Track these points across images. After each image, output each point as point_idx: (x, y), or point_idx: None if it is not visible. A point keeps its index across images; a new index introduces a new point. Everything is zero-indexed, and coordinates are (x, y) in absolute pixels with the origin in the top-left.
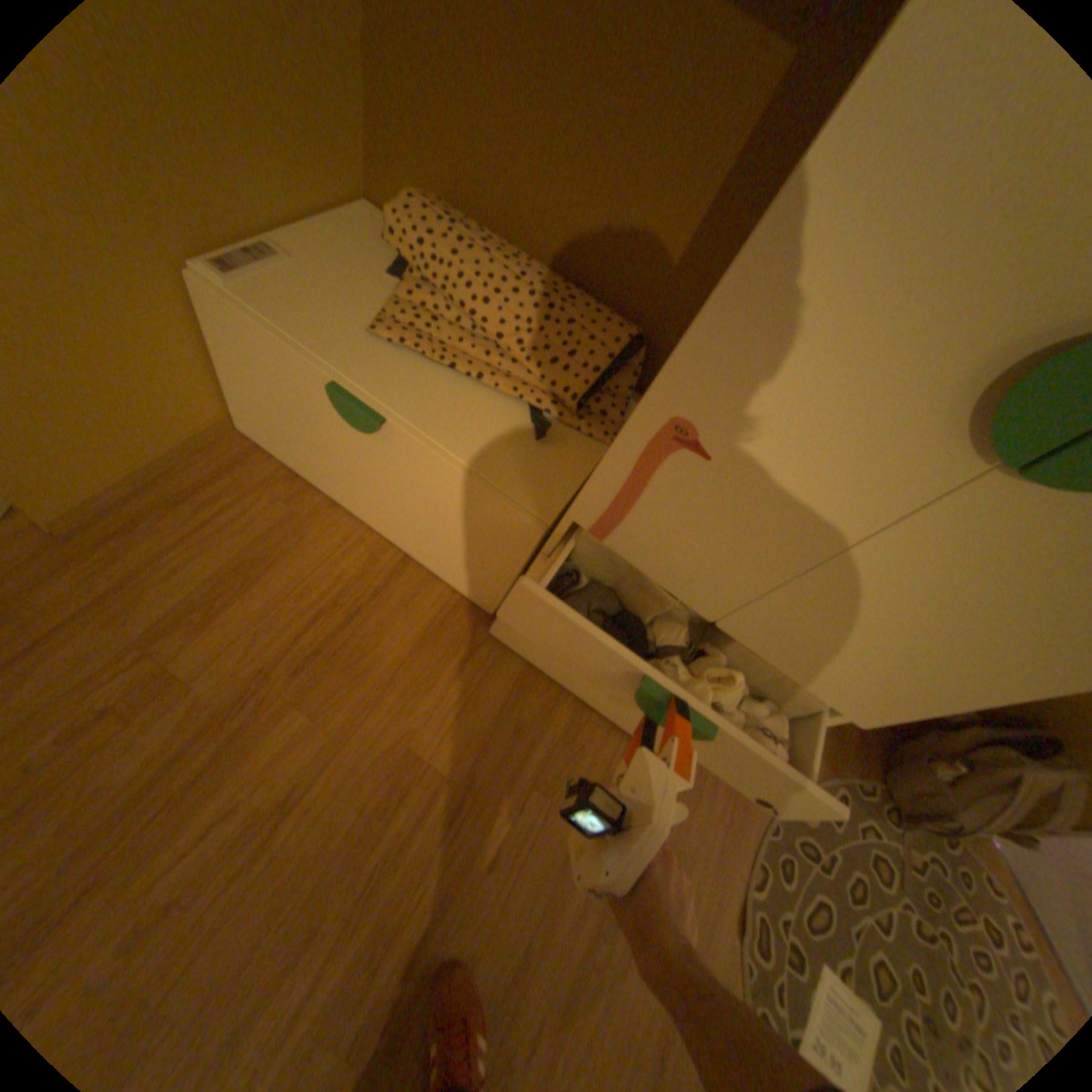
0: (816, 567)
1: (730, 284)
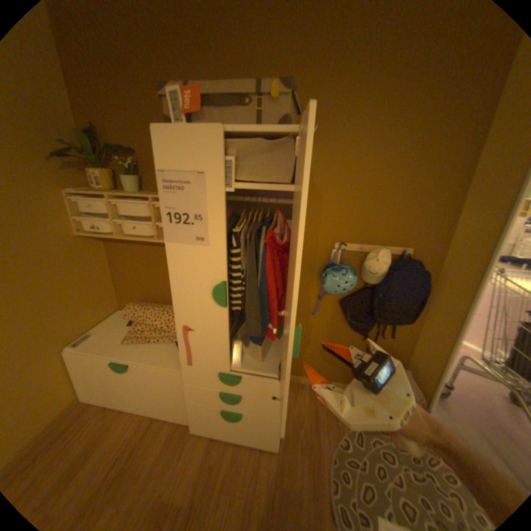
0: (229, 343)
1: (174, 301)
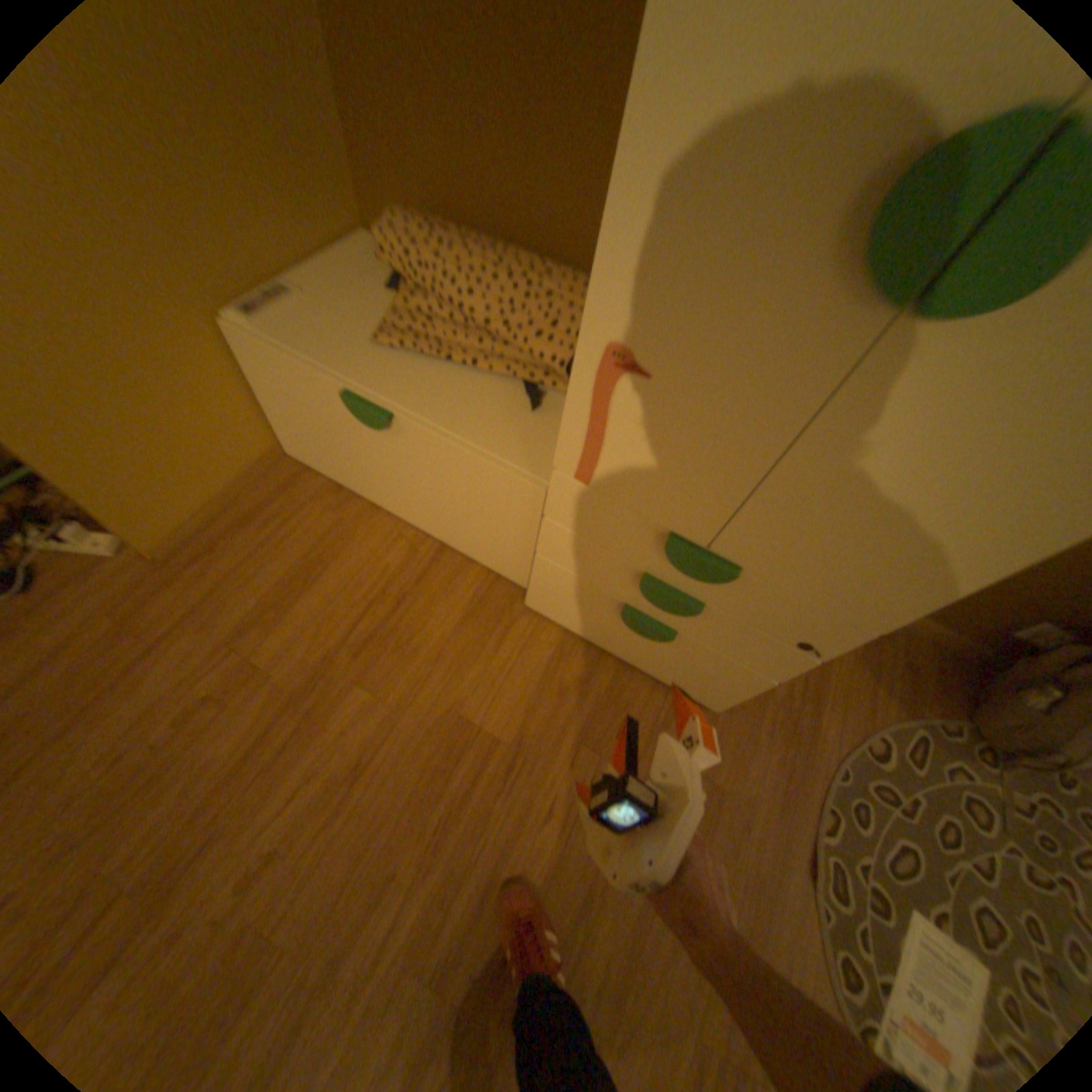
0: (774, 465)
1: (613, 206)
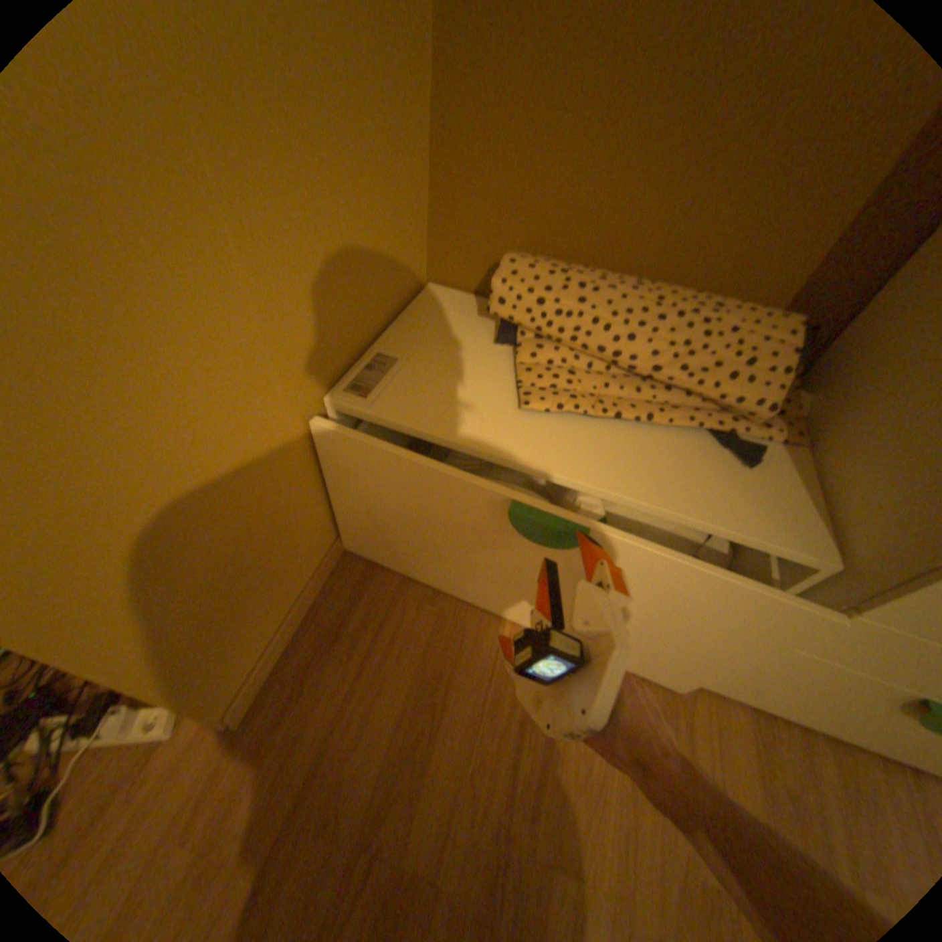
0: None
1: None
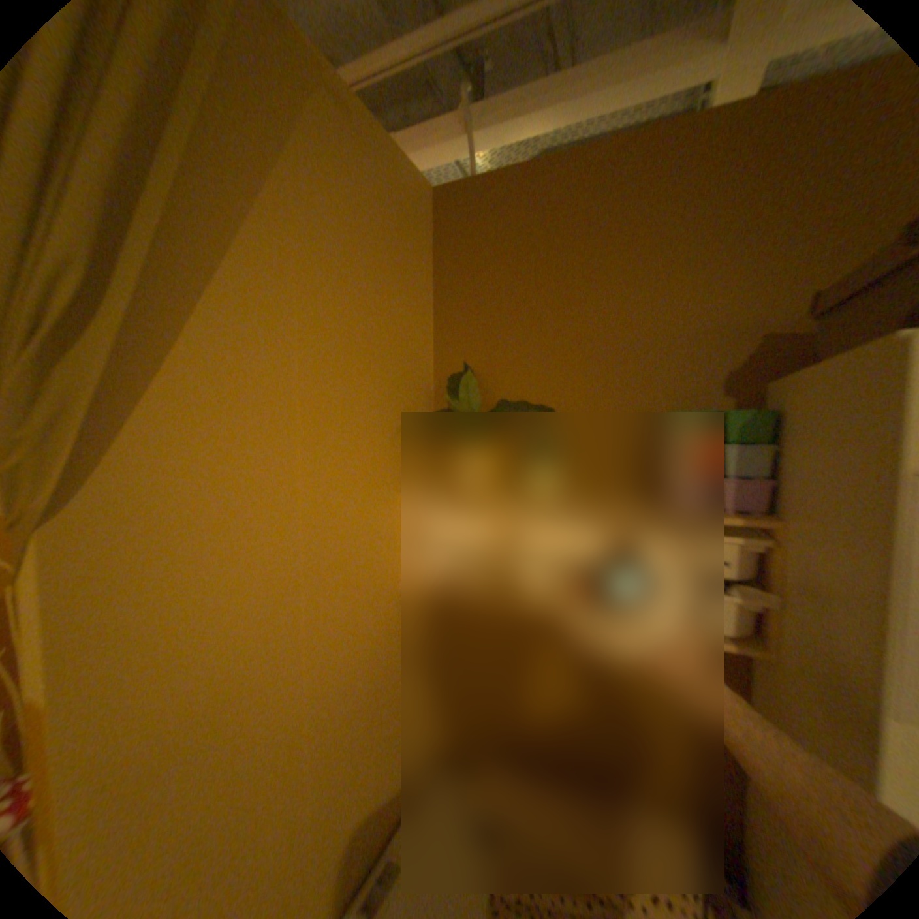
0: None
1: None
